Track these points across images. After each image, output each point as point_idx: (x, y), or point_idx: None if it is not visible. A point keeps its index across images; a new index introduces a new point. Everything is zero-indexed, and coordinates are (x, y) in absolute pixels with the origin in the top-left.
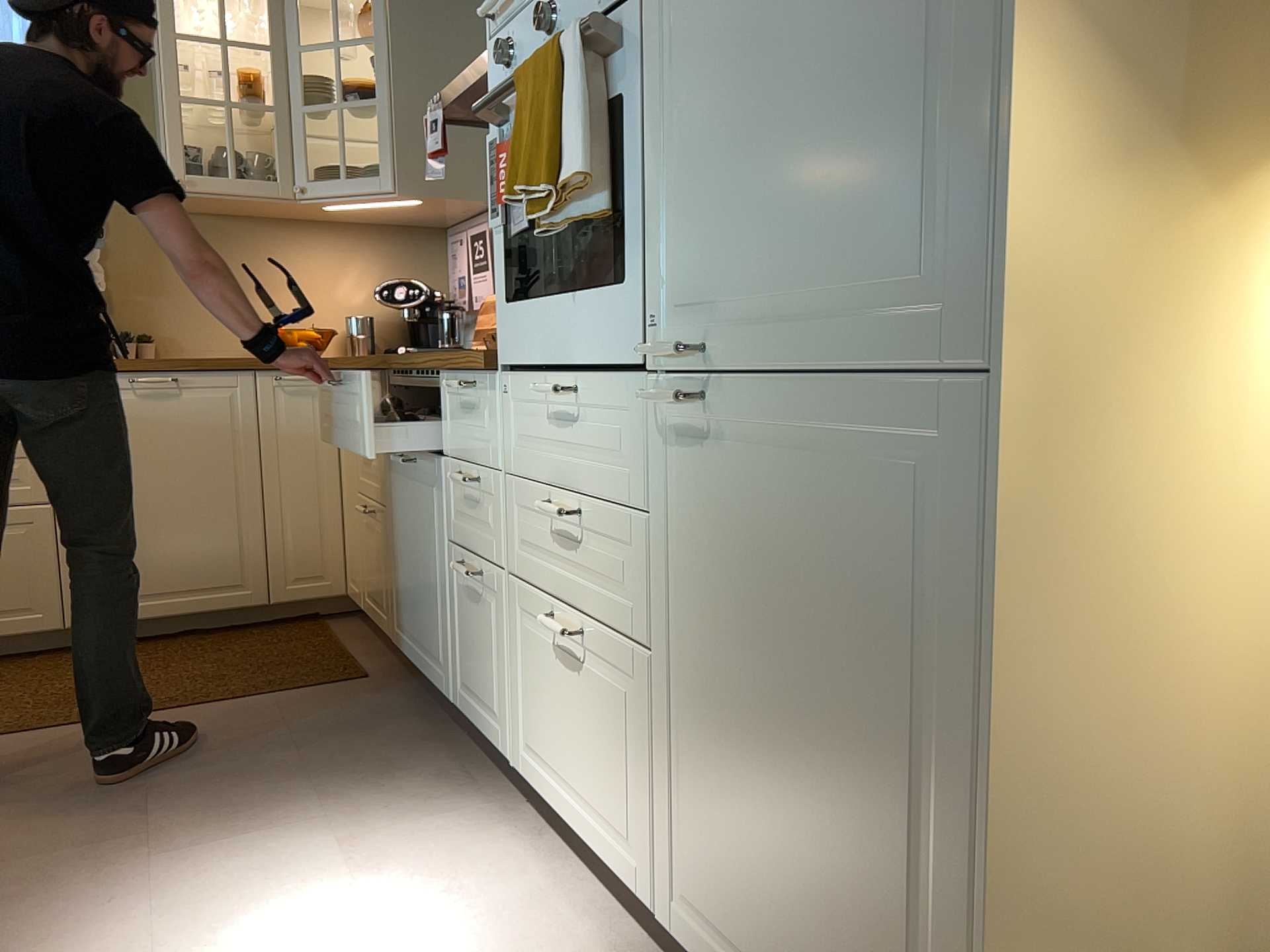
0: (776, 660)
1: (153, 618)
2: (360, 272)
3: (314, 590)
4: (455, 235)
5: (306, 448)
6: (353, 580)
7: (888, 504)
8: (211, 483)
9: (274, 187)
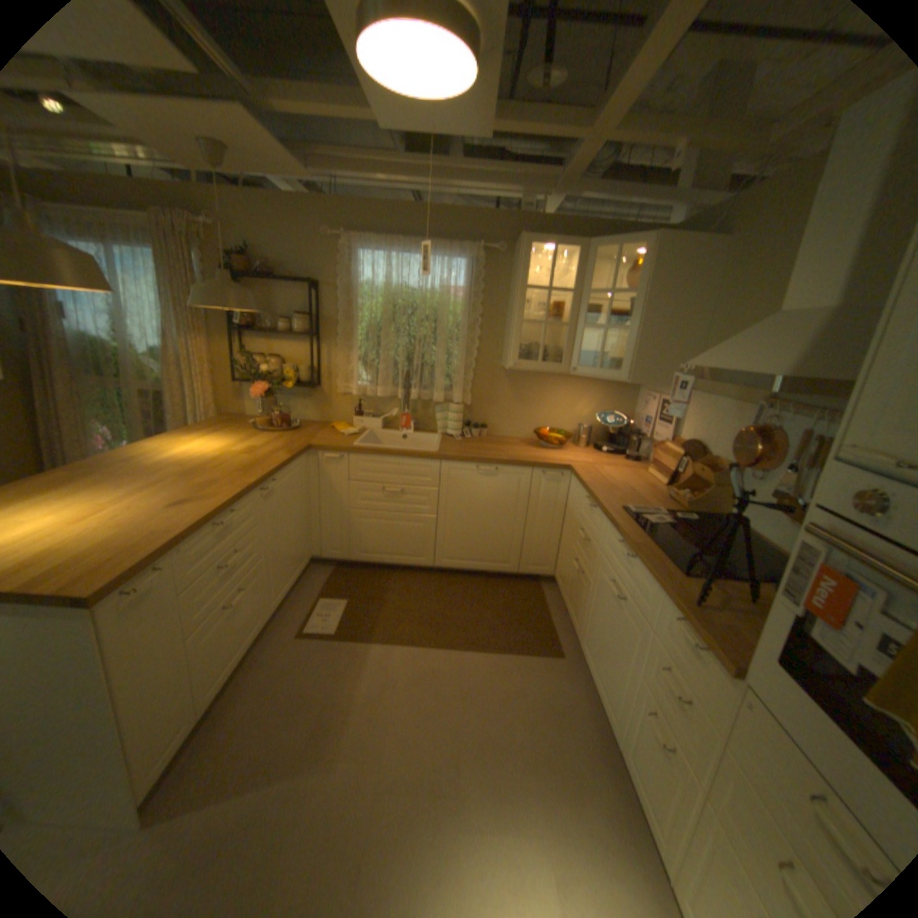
0: None
1: (467, 569)
2: (589, 400)
3: (539, 572)
4: (650, 393)
5: (549, 507)
6: (559, 578)
7: None
8: (502, 517)
9: (559, 367)
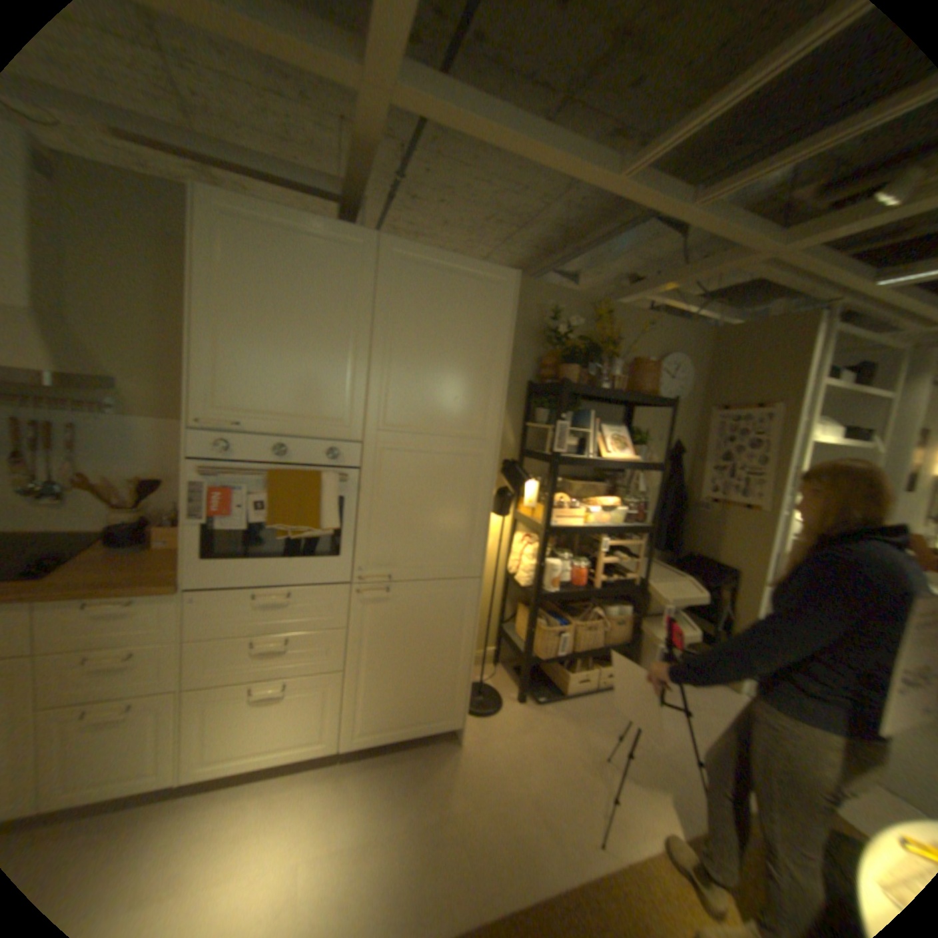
0: (406, 648)
1: None
2: None
3: None
4: None
5: None
6: None
7: (448, 604)
8: None
9: None
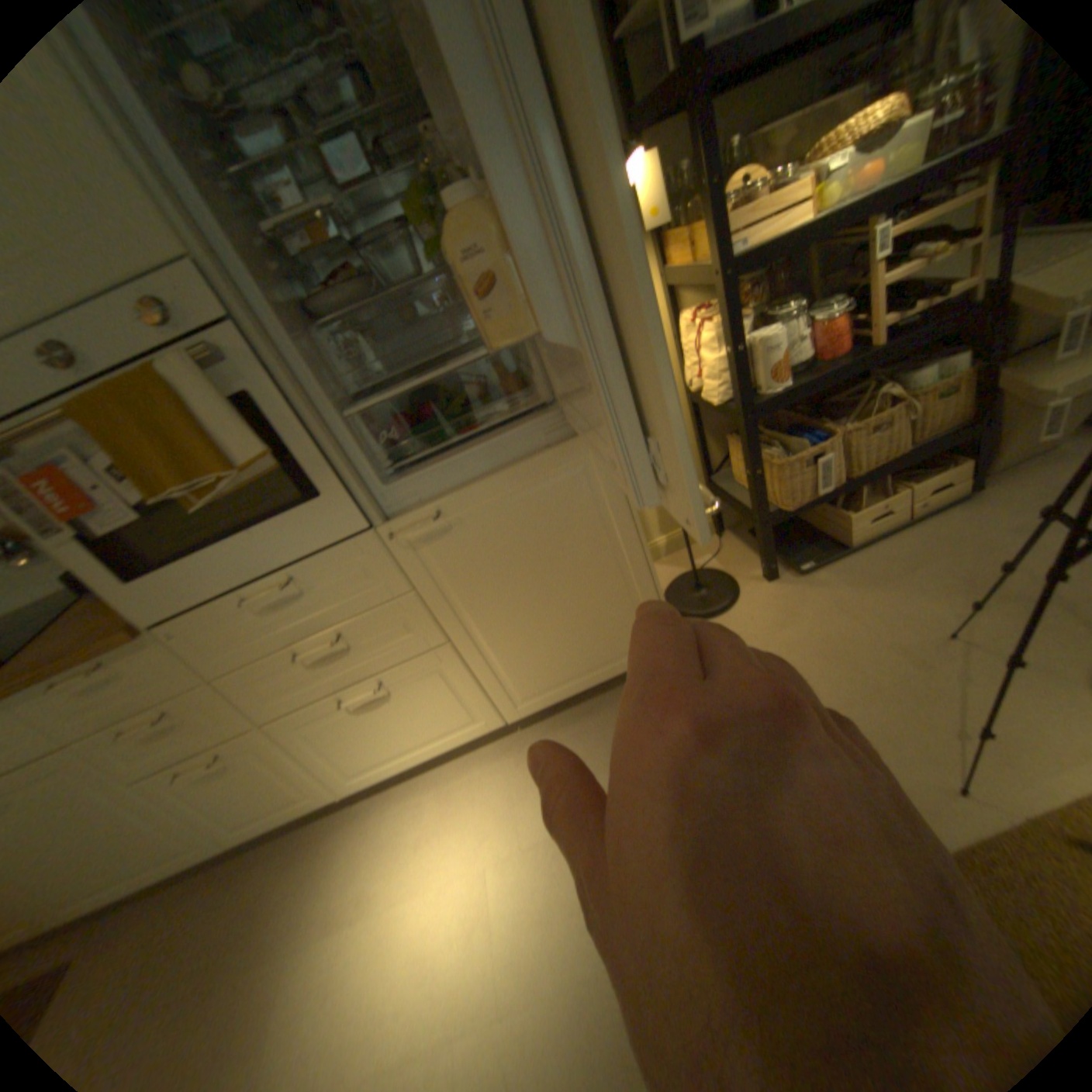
0: (530, 580)
1: None
2: None
3: None
4: None
5: None
6: None
7: (564, 492)
8: None
9: None
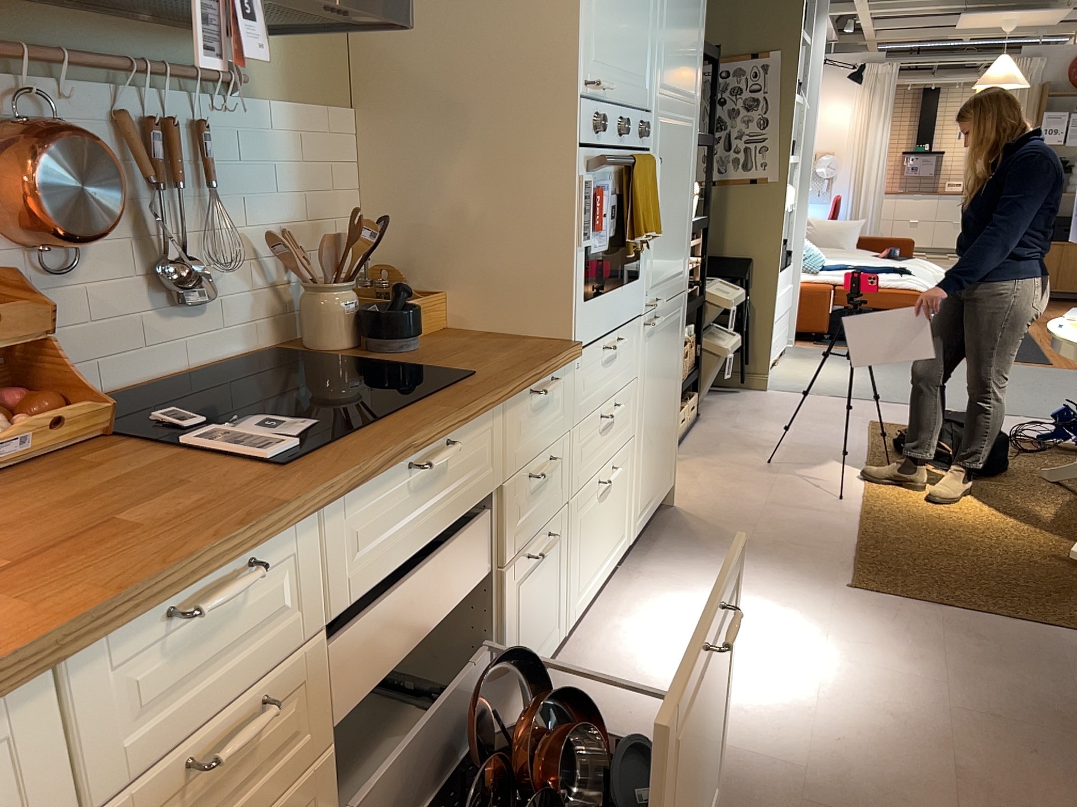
0: (660, 391)
1: None
2: None
3: None
4: None
5: None
6: None
7: (676, 327)
8: None
9: None
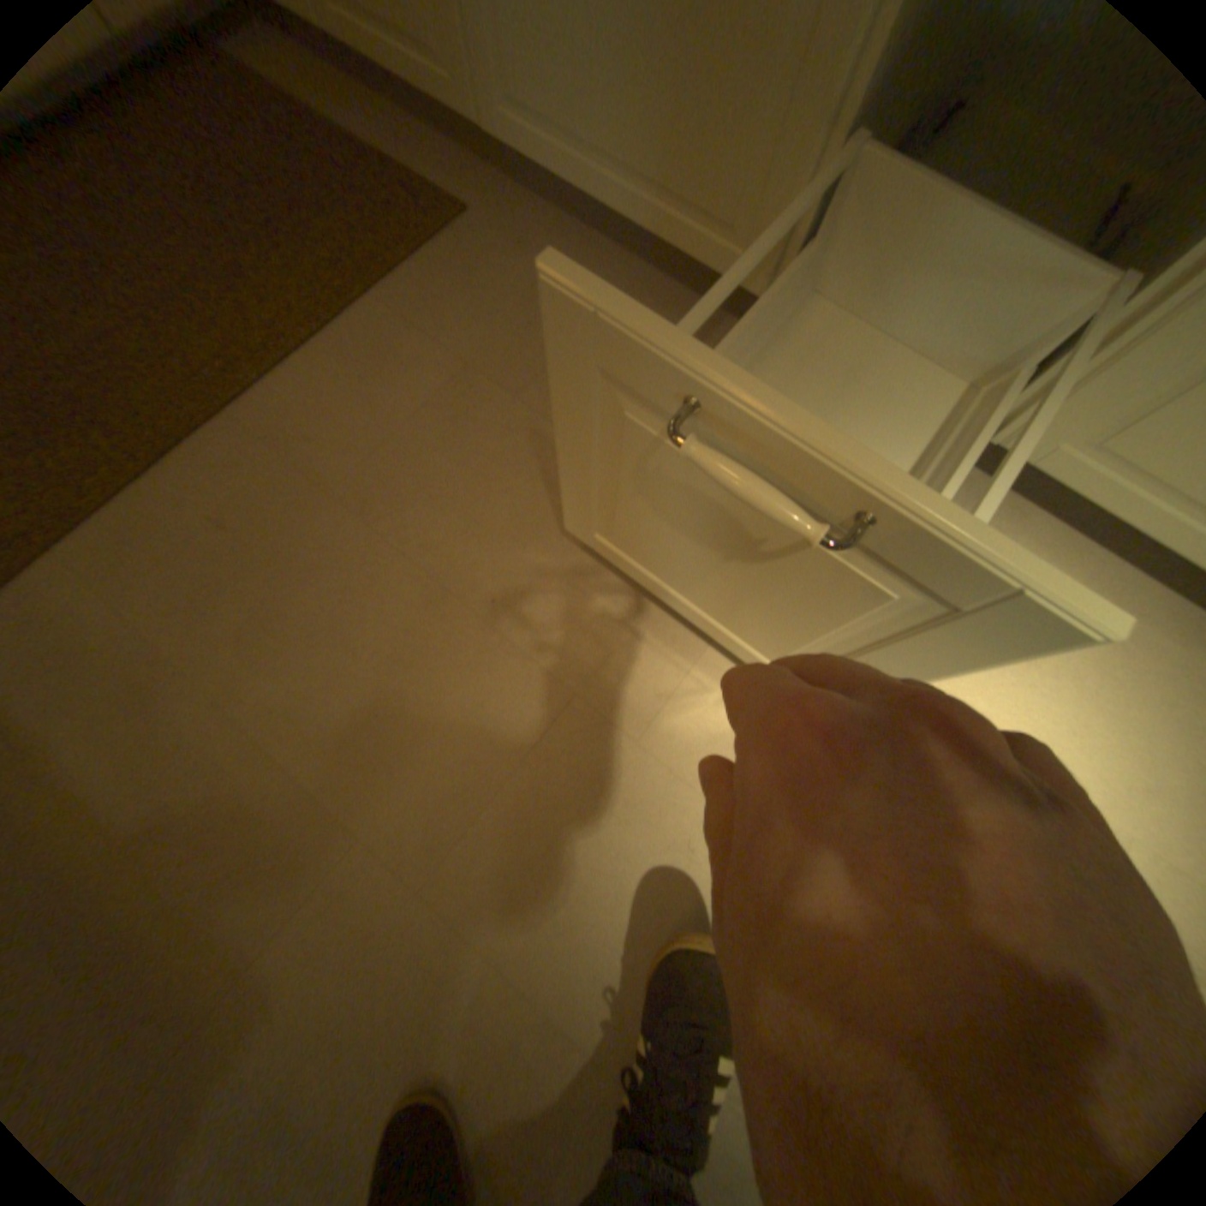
0: None
1: None
2: None
3: None
4: None
5: None
6: None
7: None
8: None
9: None
